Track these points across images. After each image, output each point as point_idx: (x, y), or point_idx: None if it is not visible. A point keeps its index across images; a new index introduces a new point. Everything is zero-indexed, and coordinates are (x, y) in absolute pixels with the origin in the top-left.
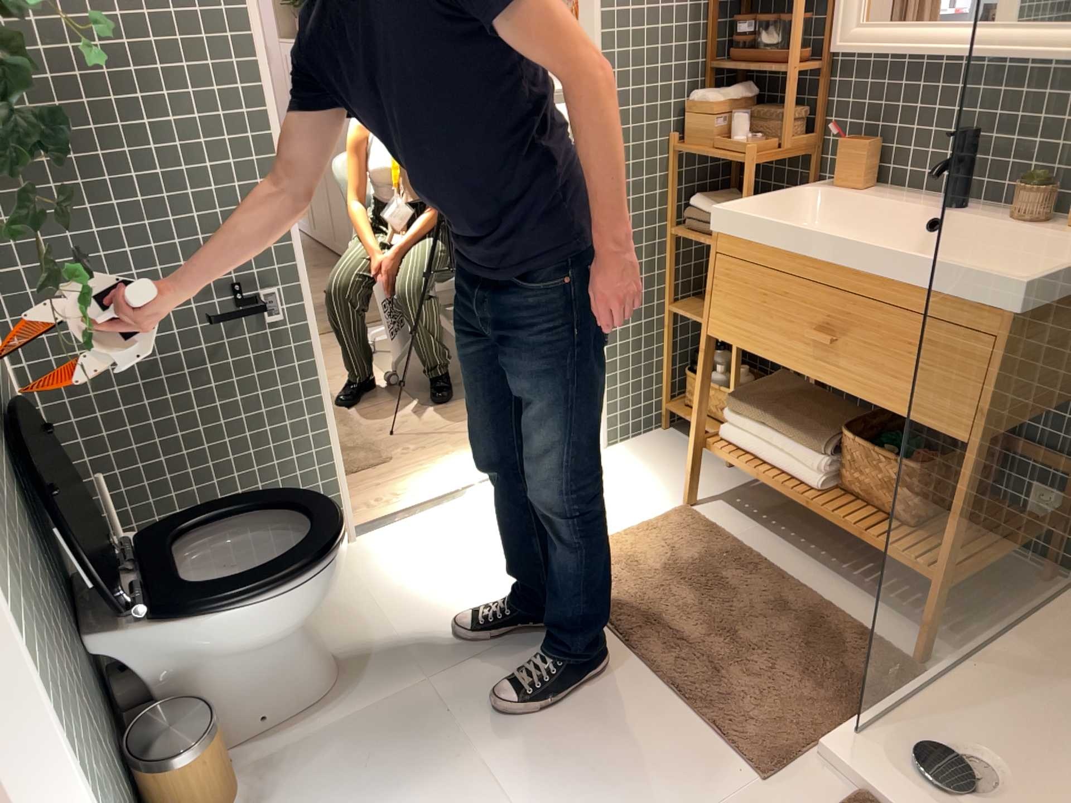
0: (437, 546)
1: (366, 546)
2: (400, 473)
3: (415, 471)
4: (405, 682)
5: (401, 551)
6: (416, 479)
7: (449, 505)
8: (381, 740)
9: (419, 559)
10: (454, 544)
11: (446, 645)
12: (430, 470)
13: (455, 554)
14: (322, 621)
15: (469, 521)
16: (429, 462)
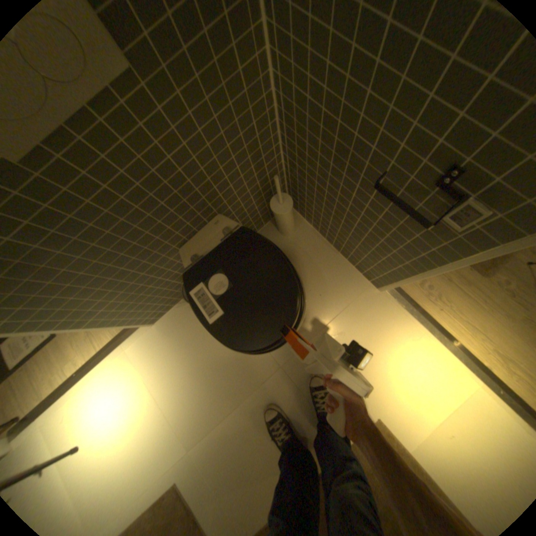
0: (386, 345)
1: (378, 300)
2: (470, 292)
3: (476, 302)
4: (277, 358)
5: (377, 324)
6: (465, 306)
7: (434, 342)
8: (245, 357)
9: (371, 338)
10: (391, 356)
11: (304, 373)
12: (482, 313)
13: (380, 360)
14: (311, 301)
15: (417, 360)
16: (493, 309)
